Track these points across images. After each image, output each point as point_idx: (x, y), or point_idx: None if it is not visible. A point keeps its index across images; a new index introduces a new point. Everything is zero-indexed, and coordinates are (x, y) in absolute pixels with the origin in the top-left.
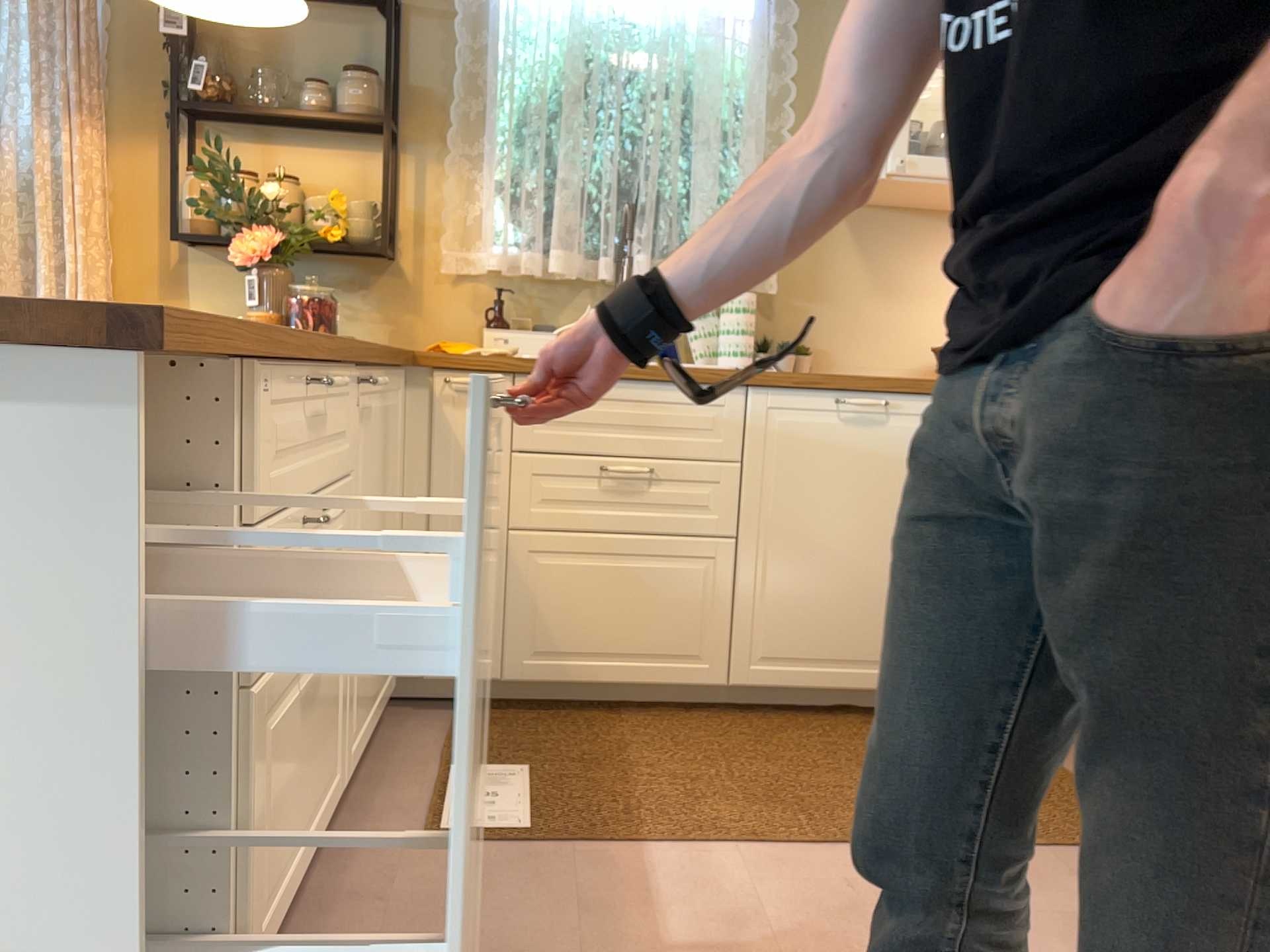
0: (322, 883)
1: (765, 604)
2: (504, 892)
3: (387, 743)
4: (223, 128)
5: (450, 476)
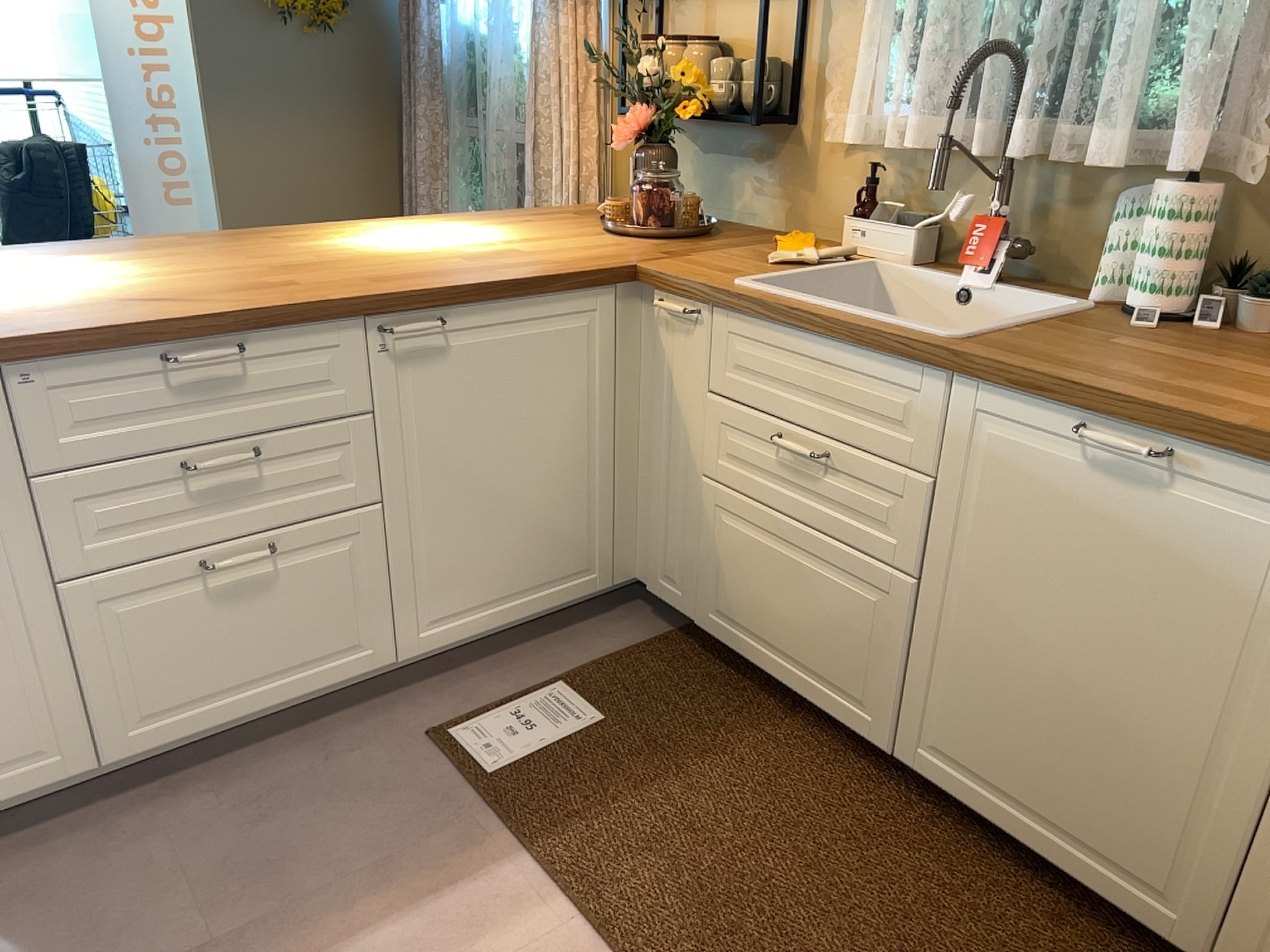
0: (341, 720)
1: (942, 679)
2: (389, 808)
3: (575, 633)
4: None
5: (665, 402)
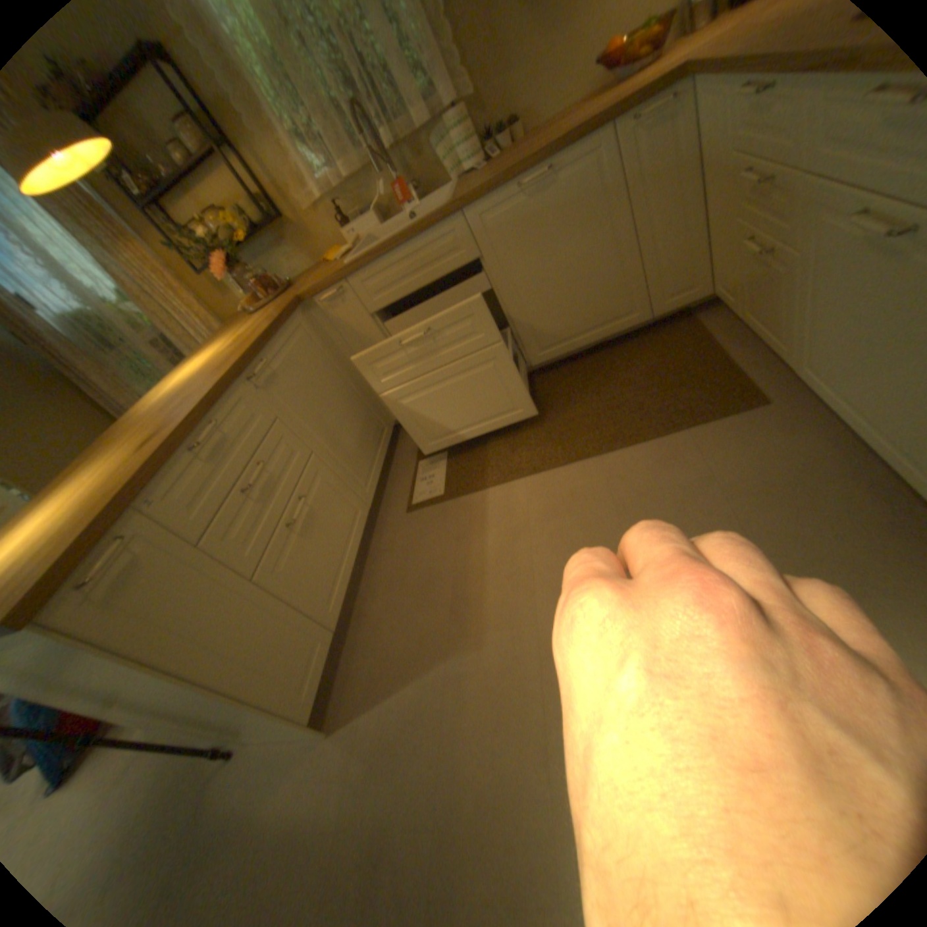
0: (377, 543)
1: (531, 322)
2: (434, 532)
3: (400, 453)
4: (167, 198)
5: (356, 340)
